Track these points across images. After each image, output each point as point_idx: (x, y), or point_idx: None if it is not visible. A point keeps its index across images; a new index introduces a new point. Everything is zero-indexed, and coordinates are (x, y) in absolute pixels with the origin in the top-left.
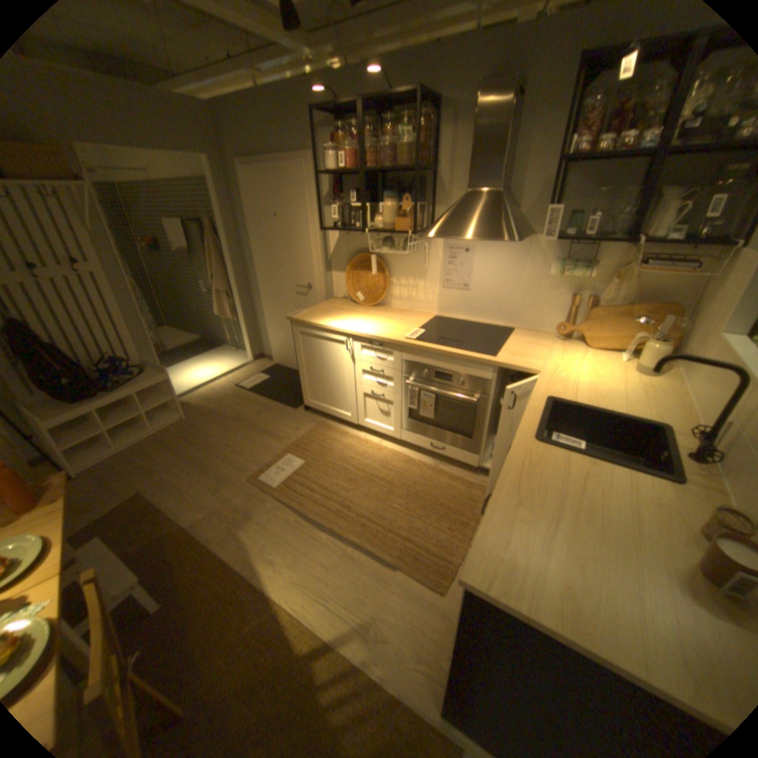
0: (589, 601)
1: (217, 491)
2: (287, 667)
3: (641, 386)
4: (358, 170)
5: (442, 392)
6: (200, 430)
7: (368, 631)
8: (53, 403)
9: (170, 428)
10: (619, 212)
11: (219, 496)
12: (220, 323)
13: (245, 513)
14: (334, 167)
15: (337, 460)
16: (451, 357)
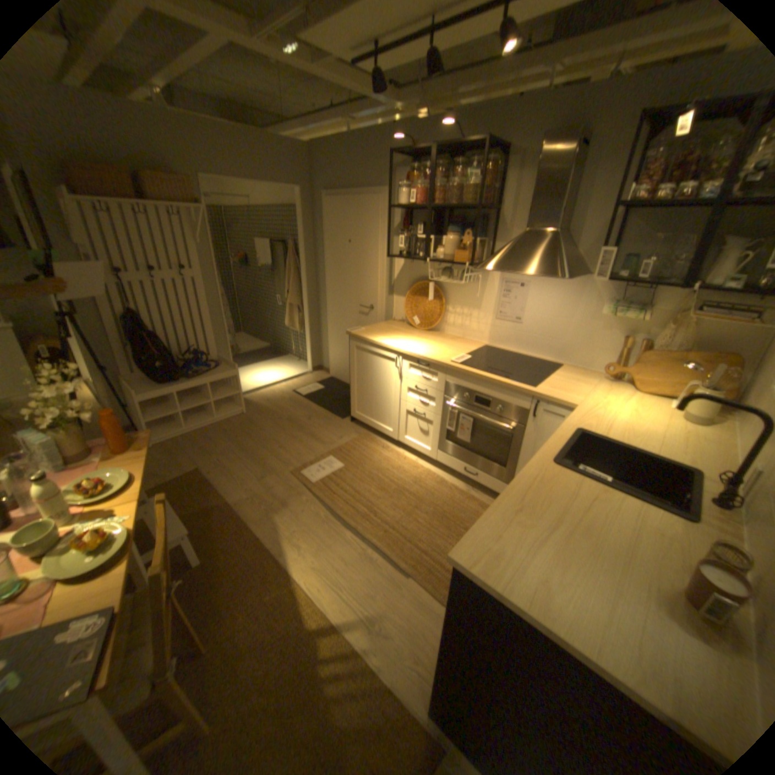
0: (563, 597)
1: (262, 479)
2: (296, 638)
3: (684, 434)
4: (428, 206)
5: (480, 417)
6: (257, 425)
7: (374, 626)
8: (147, 382)
9: (233, 420)
10: (677, 259)
11: (263, 483)
12: (289, 334)
13: (283, 502)
14: (407, 203)
15: (372, 470)
16: (492, 383)
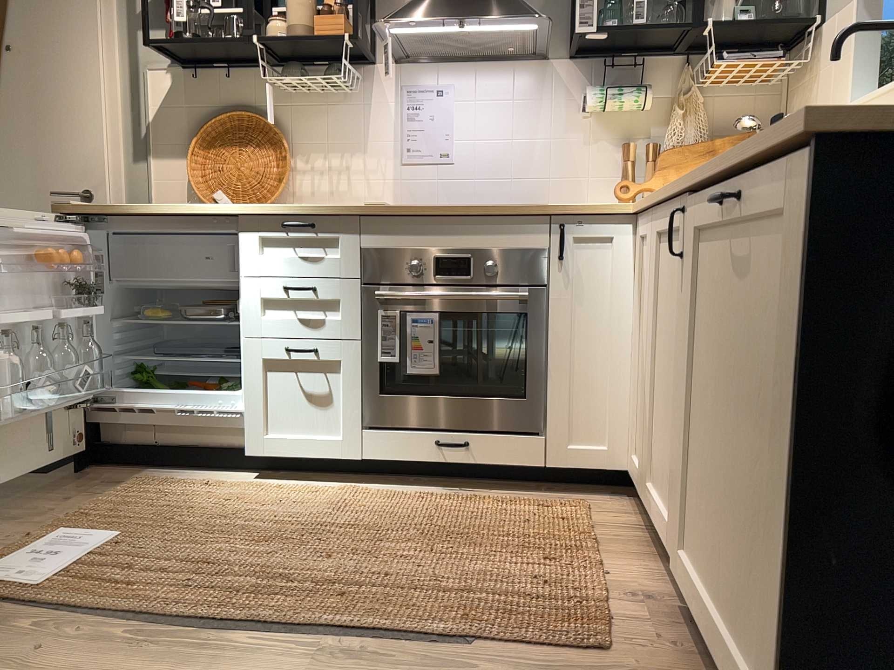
0: None
1: None
2: None
3: None
4: None
5: (460, 295)
6: None
7: None
8: None
9: None
10: (663, 6)
11: None
12: None
13: None
14: None
15: (211, 523)
16: (469, 217)
